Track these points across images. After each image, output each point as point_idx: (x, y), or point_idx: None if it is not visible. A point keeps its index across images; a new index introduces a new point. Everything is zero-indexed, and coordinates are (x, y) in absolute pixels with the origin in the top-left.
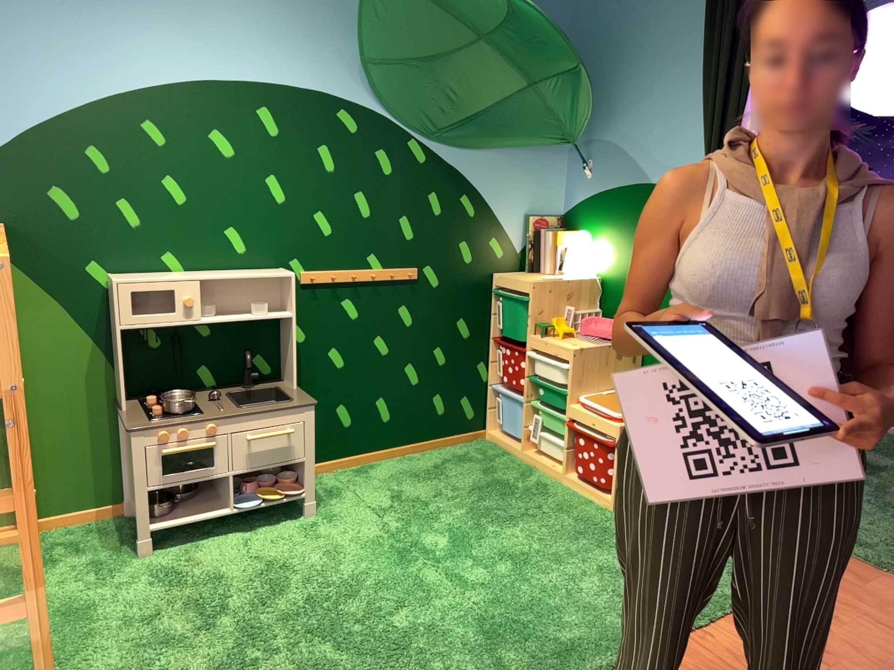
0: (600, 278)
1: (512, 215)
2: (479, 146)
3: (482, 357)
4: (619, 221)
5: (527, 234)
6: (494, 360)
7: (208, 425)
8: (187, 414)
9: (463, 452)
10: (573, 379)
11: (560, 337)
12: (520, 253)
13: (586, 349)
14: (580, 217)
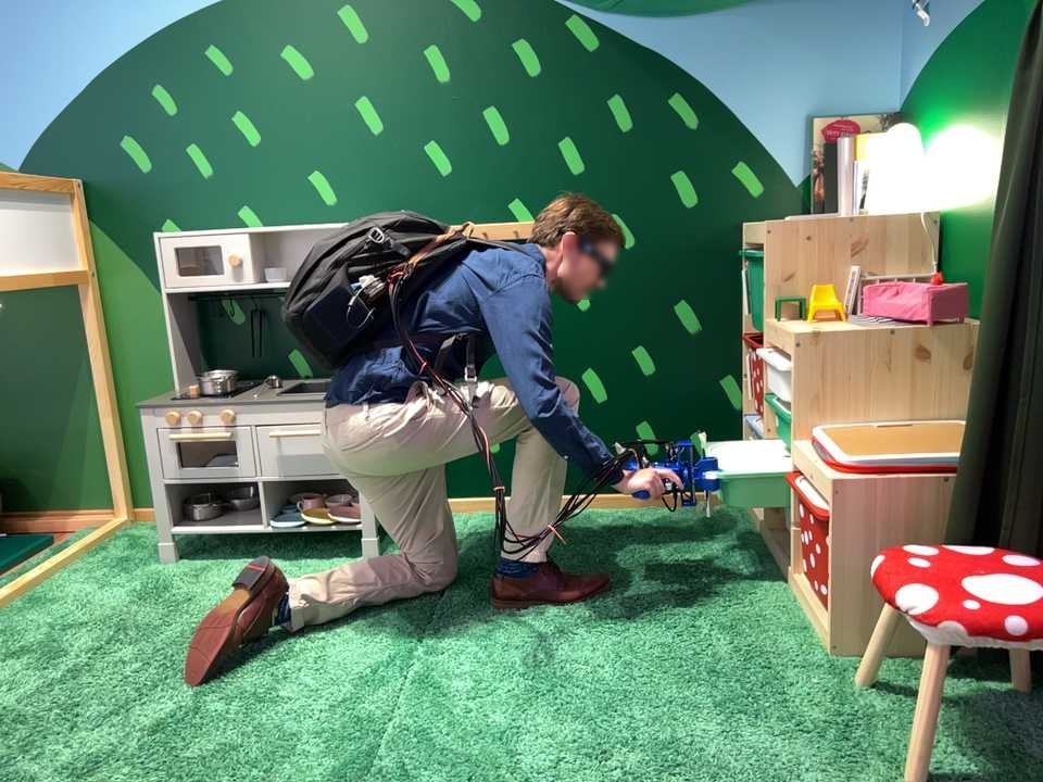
0: (944, 210)
1: (781, 116)
2: (695, 2)
3: (732, 369)
4: (970, 80)
5: (813, 149)
6: (745, 373)
7: (217, 413)
8: (207, 400)
9: (680, 521)
10: (805, 394)
11: (815, 320)
12: (804, 185)
13: (837, 335)
14: (919, 100)
